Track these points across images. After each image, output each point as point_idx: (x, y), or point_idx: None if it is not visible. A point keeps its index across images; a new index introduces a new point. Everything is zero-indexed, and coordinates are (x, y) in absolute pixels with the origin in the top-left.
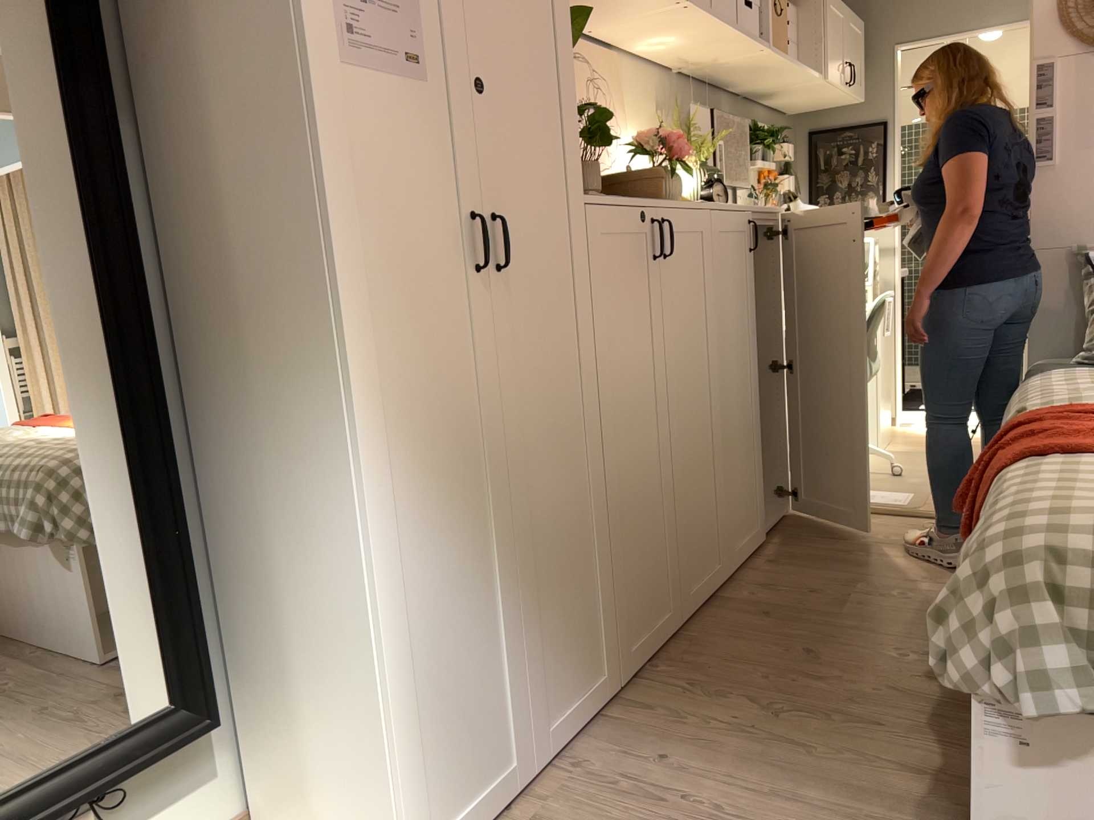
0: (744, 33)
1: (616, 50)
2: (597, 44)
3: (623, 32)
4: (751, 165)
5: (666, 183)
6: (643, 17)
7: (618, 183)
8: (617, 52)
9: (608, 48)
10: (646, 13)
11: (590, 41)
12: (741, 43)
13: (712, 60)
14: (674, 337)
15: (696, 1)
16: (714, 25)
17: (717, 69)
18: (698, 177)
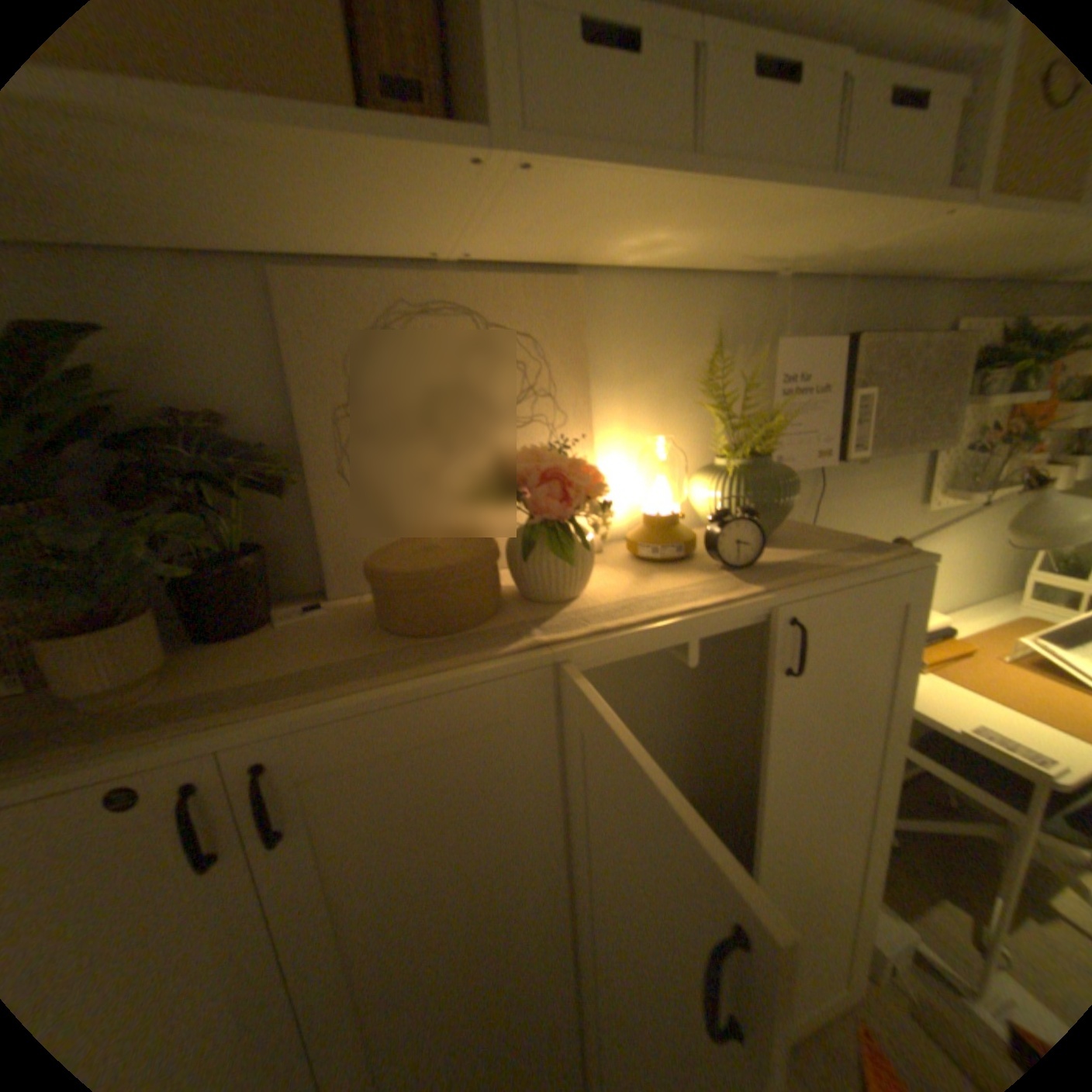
0: (842, 181)
1: (575, 269)
2: (524, 266)
3: (530, 240)
4: (979, 401)
5: (526, 561)
6: (491, 207)
7: (368, 579)
8: (591, 271)
9: (560, 268)
10: (465, 197)
11: (486, 267)
12: (857, 203)
13: (841, 245)
14: (330, 960)
15: (609, 128)
16: (707, 183)
17: (875, 254)
18: (719, 494)
